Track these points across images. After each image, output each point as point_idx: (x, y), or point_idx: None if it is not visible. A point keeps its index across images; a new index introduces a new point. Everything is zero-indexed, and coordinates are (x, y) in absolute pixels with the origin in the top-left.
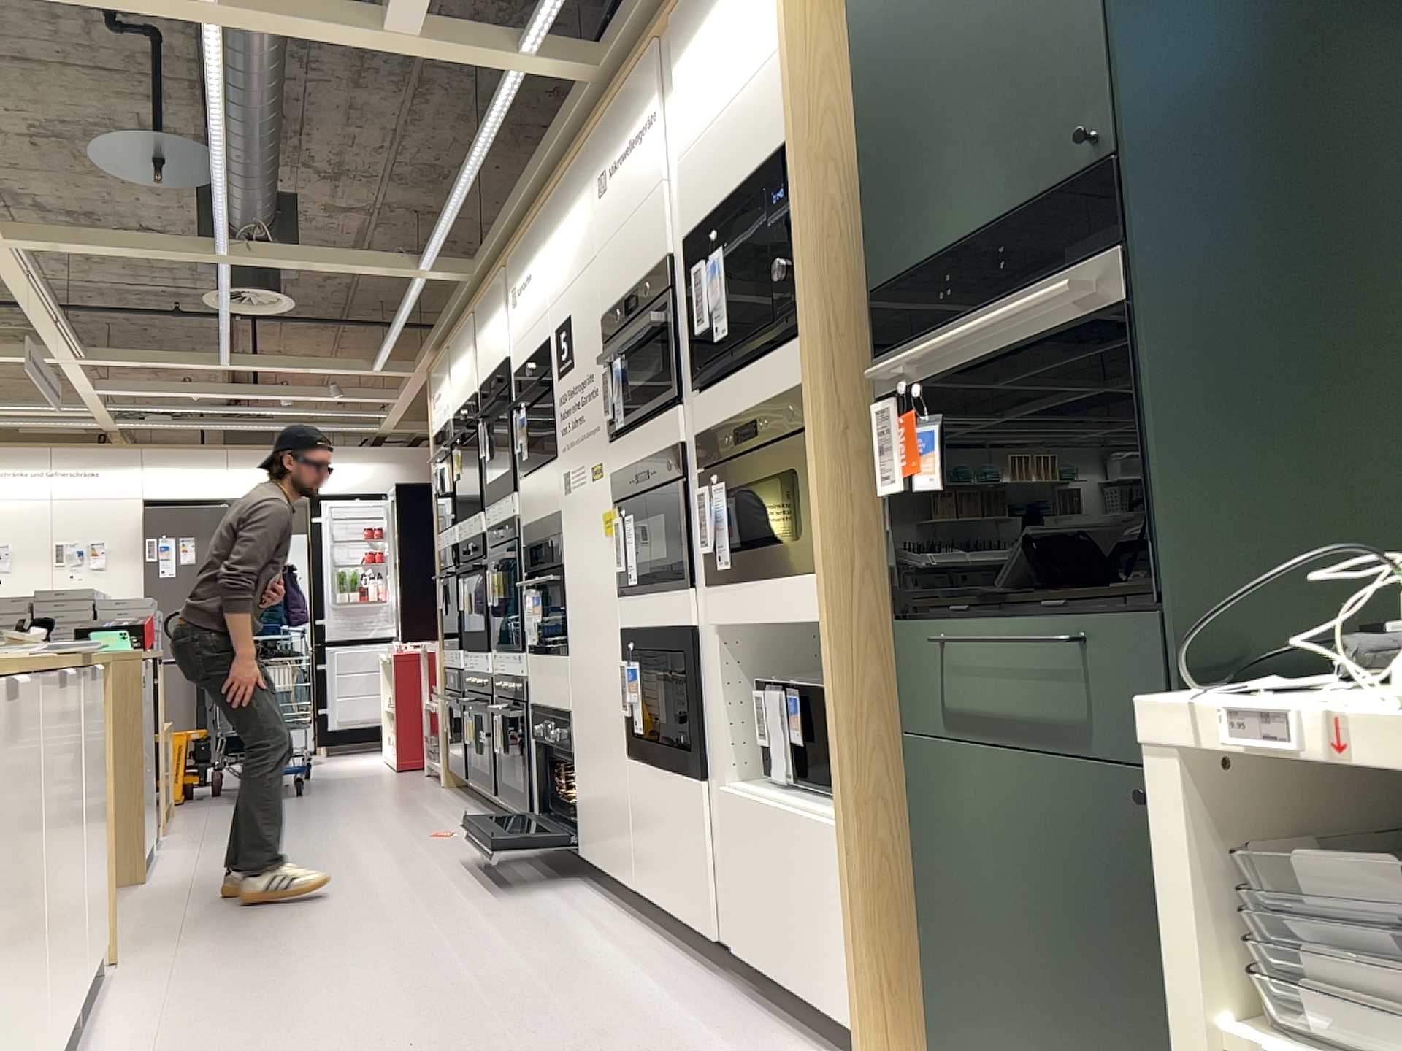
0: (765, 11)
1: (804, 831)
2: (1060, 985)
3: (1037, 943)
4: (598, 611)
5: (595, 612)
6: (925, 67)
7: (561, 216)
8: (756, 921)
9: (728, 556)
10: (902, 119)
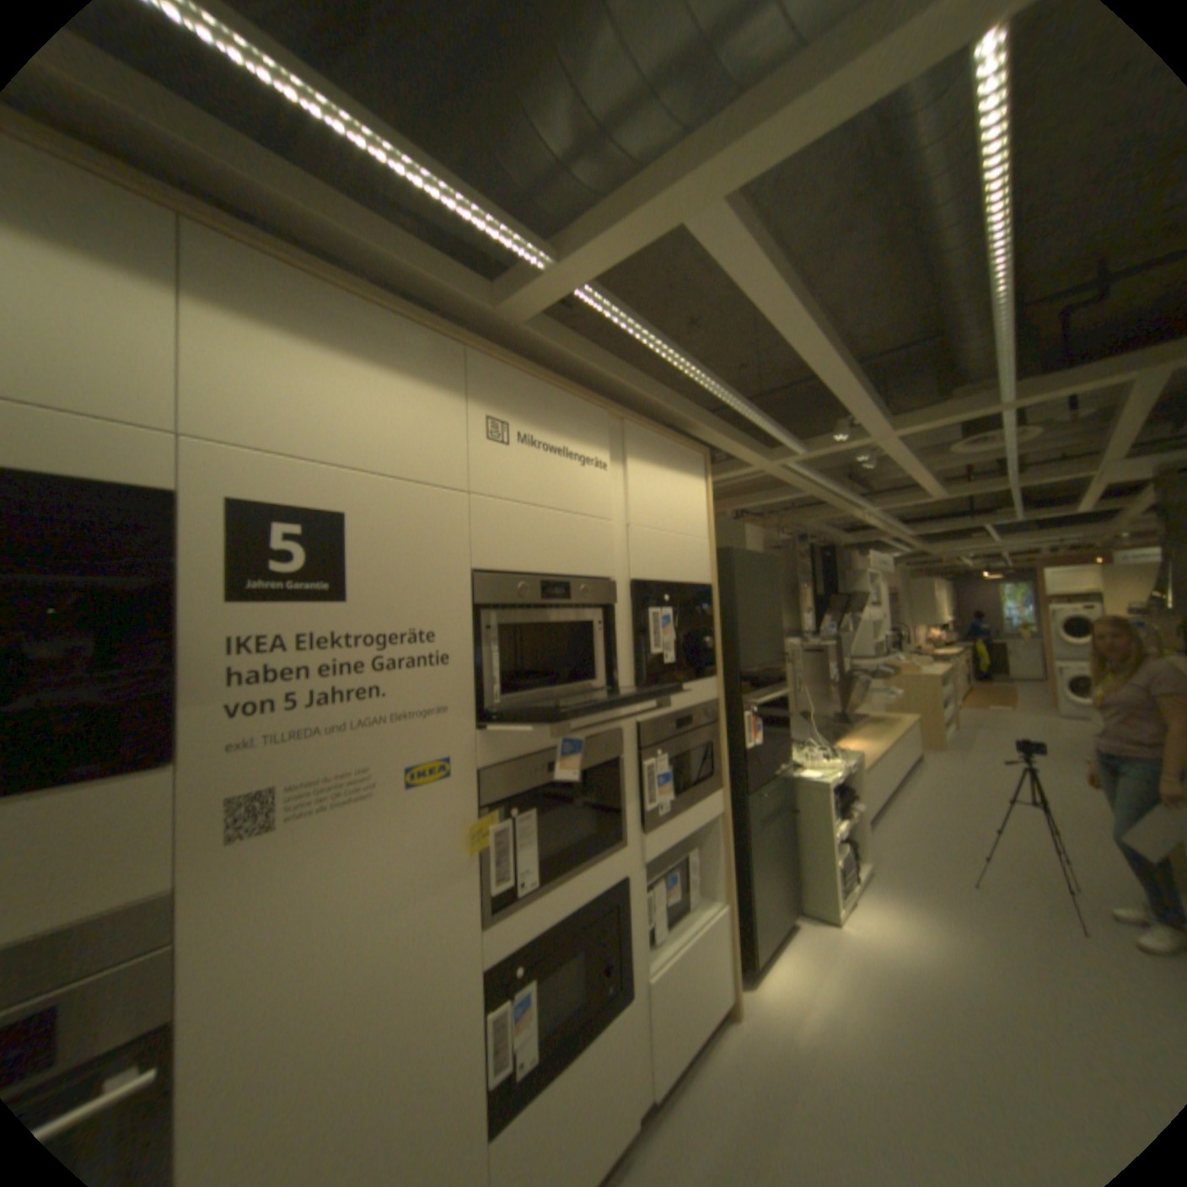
0: (699, 513)
1: (709, 937)
2: (778, 886)
3: (775, 880)
4: (402, 995)
5: (389, 1003)
6: (753, 604)
7: (322, 339)
8: (676, 1046)
9: (667, 805)
10: (747, 615)
